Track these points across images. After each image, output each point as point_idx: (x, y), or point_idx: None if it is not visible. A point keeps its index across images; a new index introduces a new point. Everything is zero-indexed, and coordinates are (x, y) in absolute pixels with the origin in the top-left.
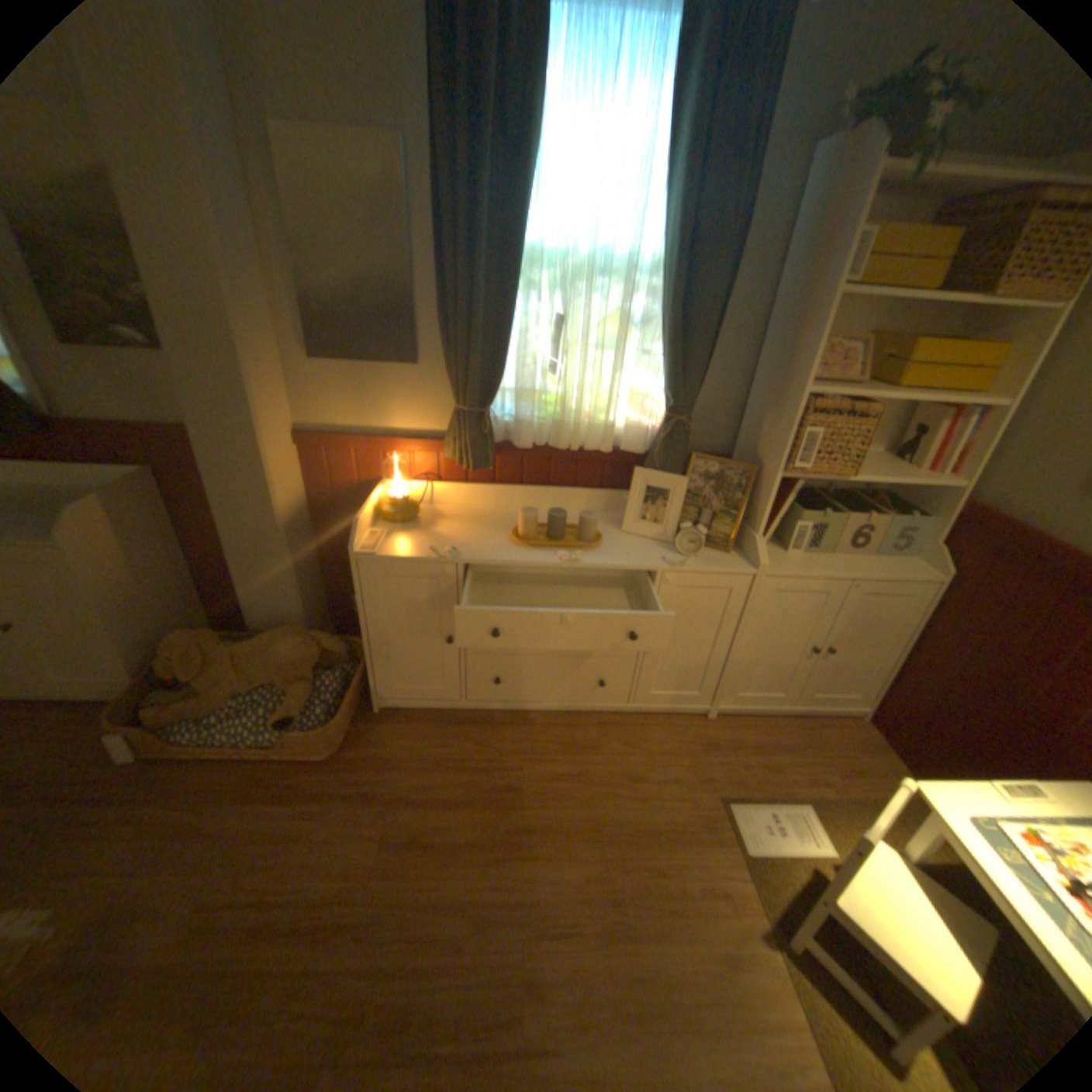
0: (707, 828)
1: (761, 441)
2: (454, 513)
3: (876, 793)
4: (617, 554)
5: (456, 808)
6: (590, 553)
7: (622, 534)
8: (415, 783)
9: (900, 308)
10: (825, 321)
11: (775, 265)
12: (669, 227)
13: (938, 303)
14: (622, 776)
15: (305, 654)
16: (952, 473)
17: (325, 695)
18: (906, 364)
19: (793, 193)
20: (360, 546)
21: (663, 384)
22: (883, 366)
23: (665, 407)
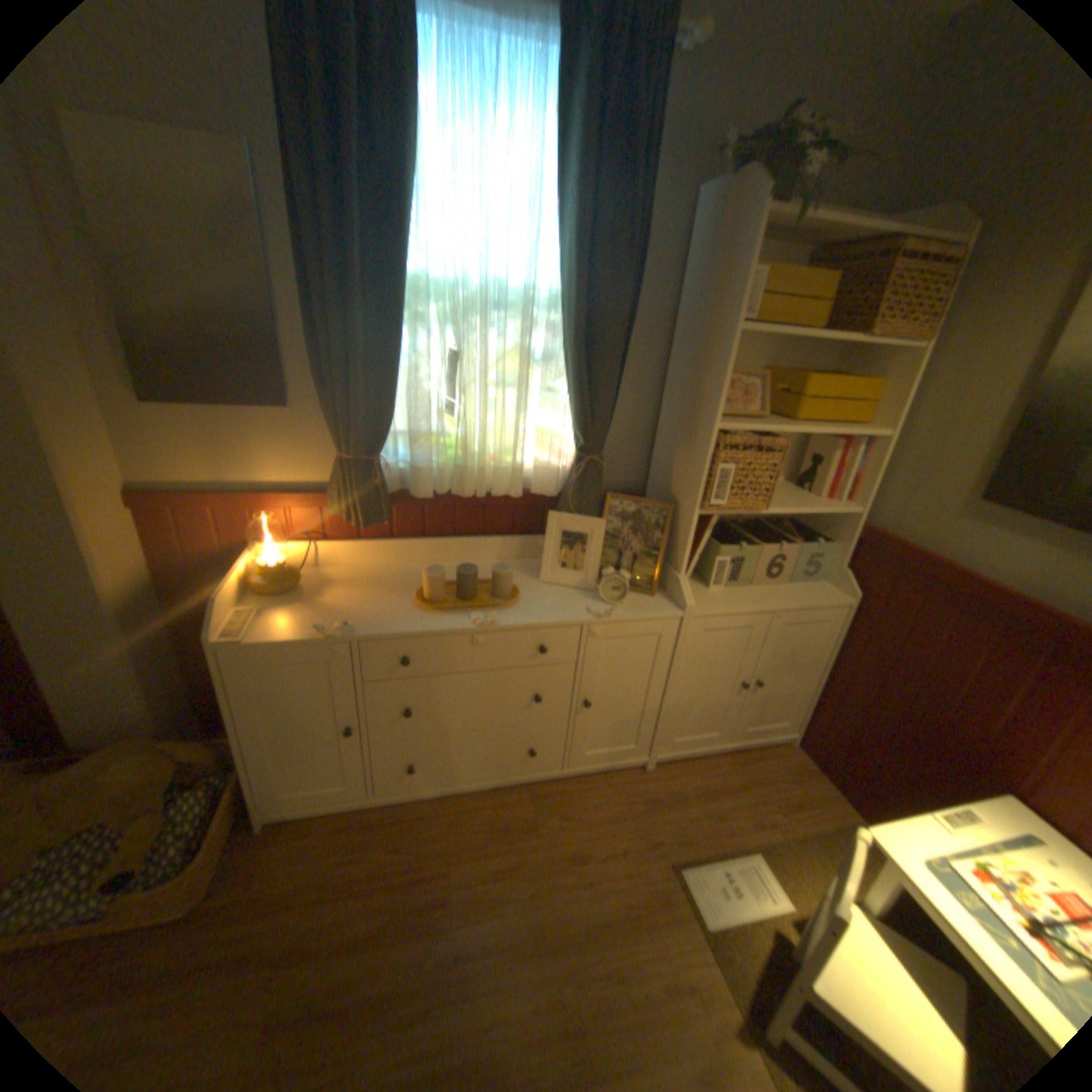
0: (661, 904)
1: (674, 478)
2: (345, 576)
3: (817, 825)
4: (537, 608)
5: (367, 946)
6: (507, 610)
7: (541, 584)
8: (312, 921)
9: (786, 345)
10: (727, 358)
11: (670, 302)
12: (564, 260)
13: (818, 340)
14: (564, 858)
15: (151, 775)
16: (847, 499)
17: (183, 825)
18: (800, 398)
19: (682, 232)
20: (221, 630)
21: (571, 421)
22: (779, 400)
23: (575, 446)
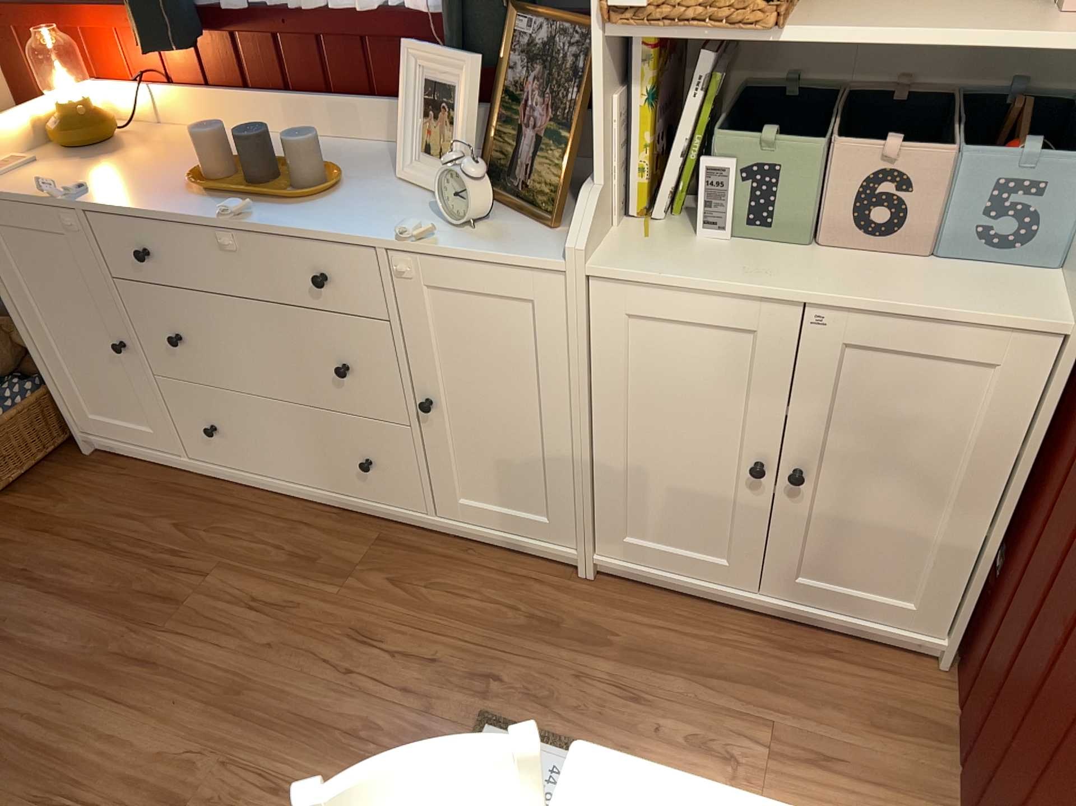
0: None
1: None
2: (173, 138)
3: (837, 803)
4: (336, 210)
5: (81, 601)
6: (290, 205)
7: (398, 180)
8: (61, 554)
9: None
10: None
11: None
12: None
13: None
14: (349, 625)
15: None
16: None
17: None
18: None
19: None
20: None
21: None
22: None
23: None
